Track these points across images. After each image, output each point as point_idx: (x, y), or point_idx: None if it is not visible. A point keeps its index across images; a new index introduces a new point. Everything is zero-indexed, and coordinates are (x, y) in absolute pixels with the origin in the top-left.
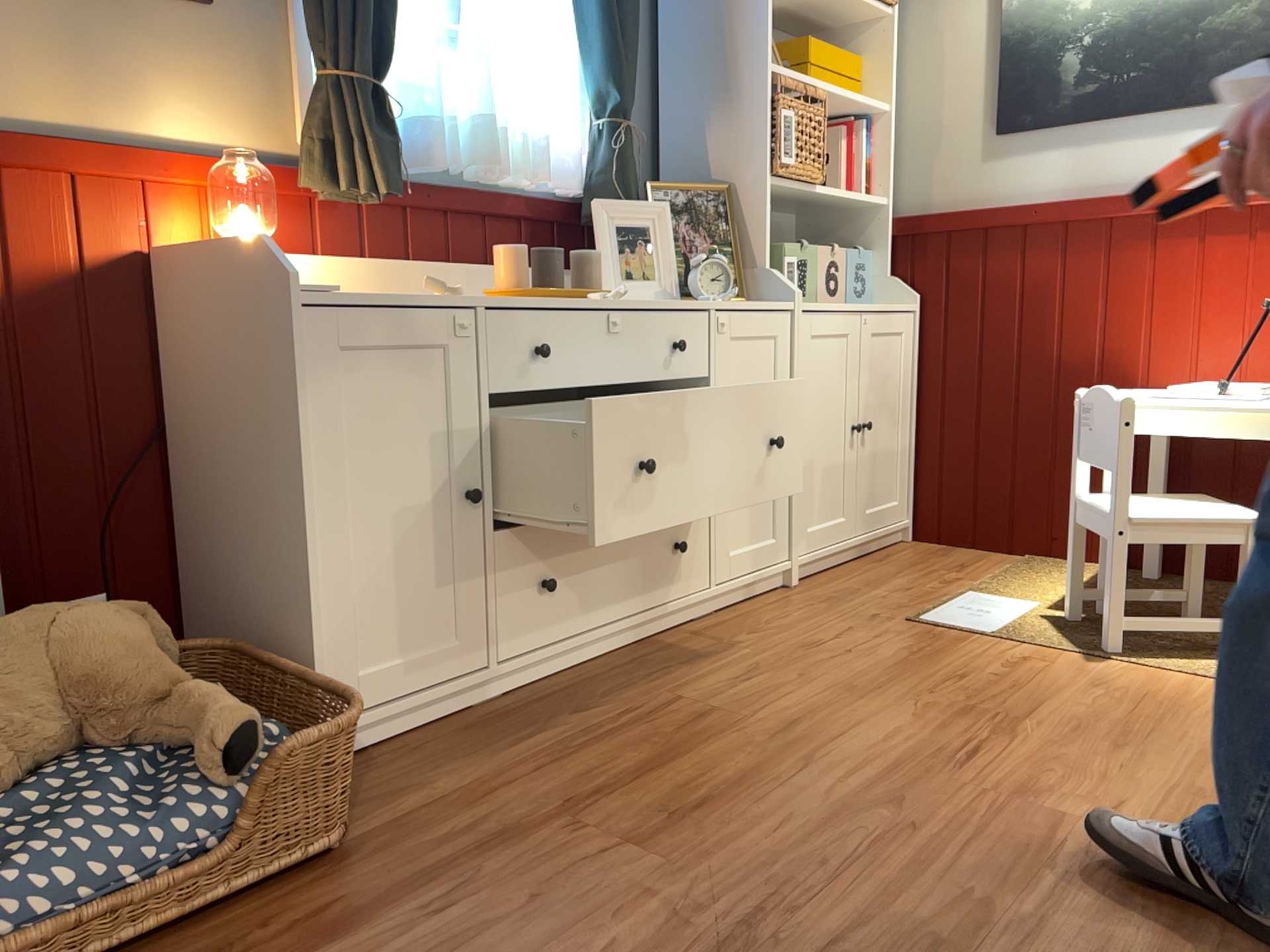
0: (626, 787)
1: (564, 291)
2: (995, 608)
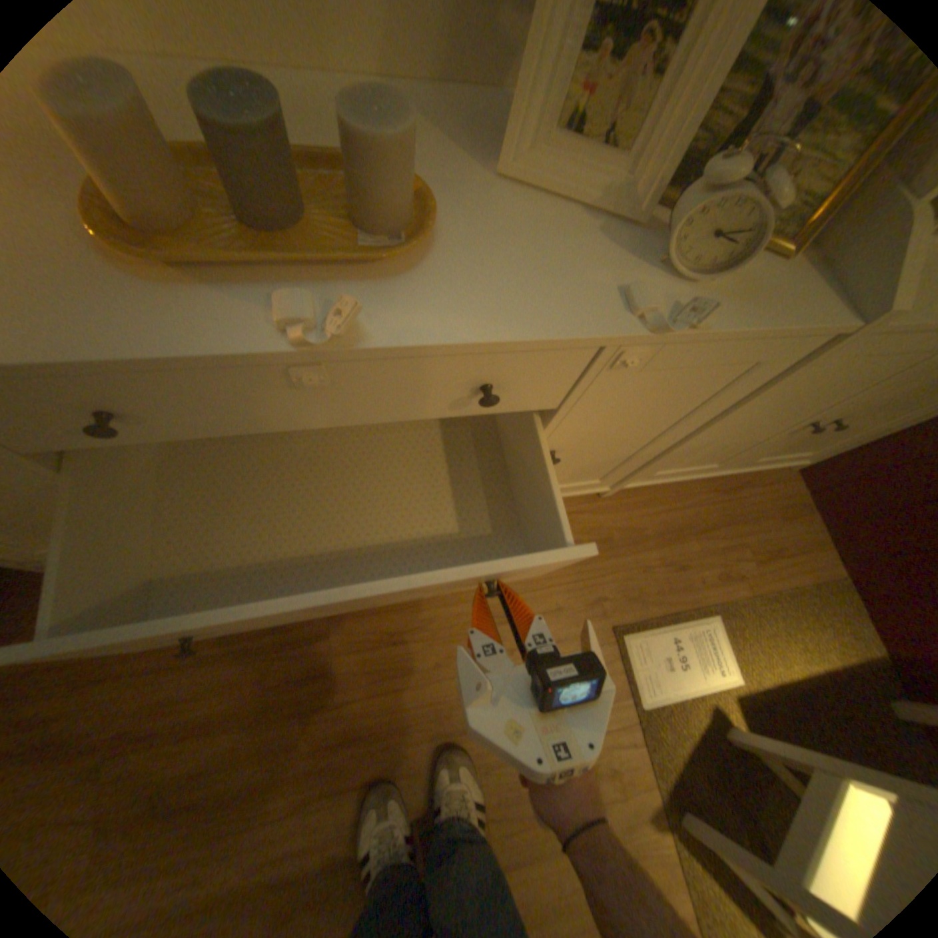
0: (171, 744)
1: (235, 262)
2: (703, 666)
